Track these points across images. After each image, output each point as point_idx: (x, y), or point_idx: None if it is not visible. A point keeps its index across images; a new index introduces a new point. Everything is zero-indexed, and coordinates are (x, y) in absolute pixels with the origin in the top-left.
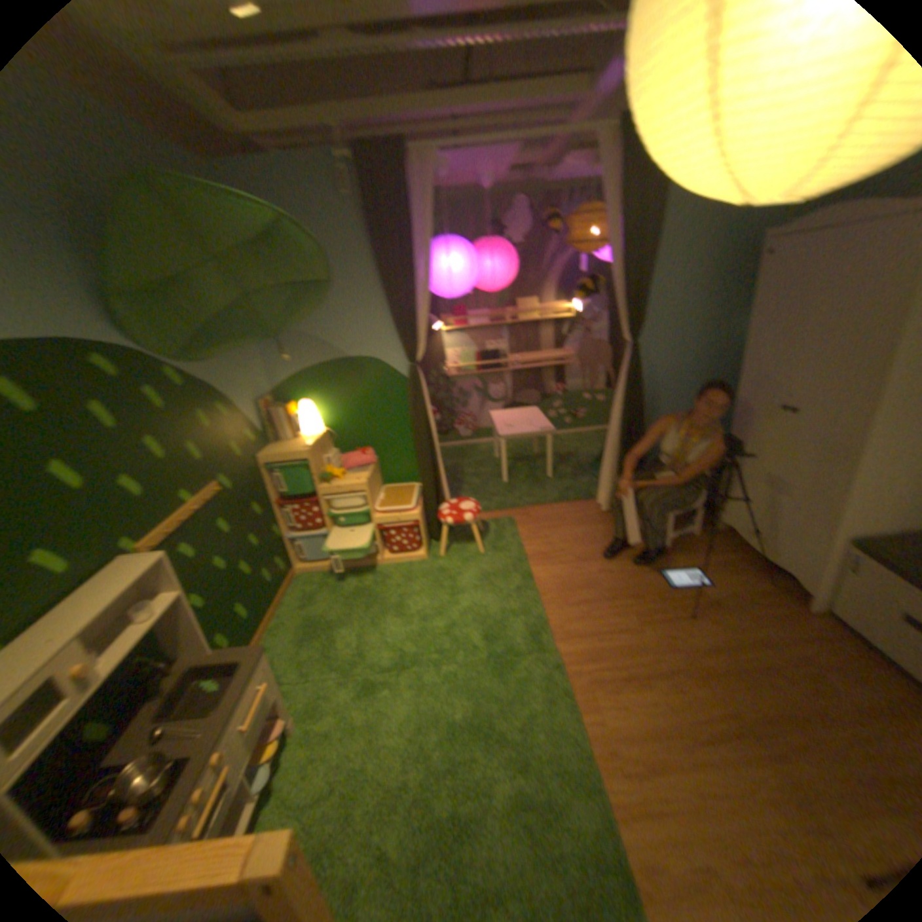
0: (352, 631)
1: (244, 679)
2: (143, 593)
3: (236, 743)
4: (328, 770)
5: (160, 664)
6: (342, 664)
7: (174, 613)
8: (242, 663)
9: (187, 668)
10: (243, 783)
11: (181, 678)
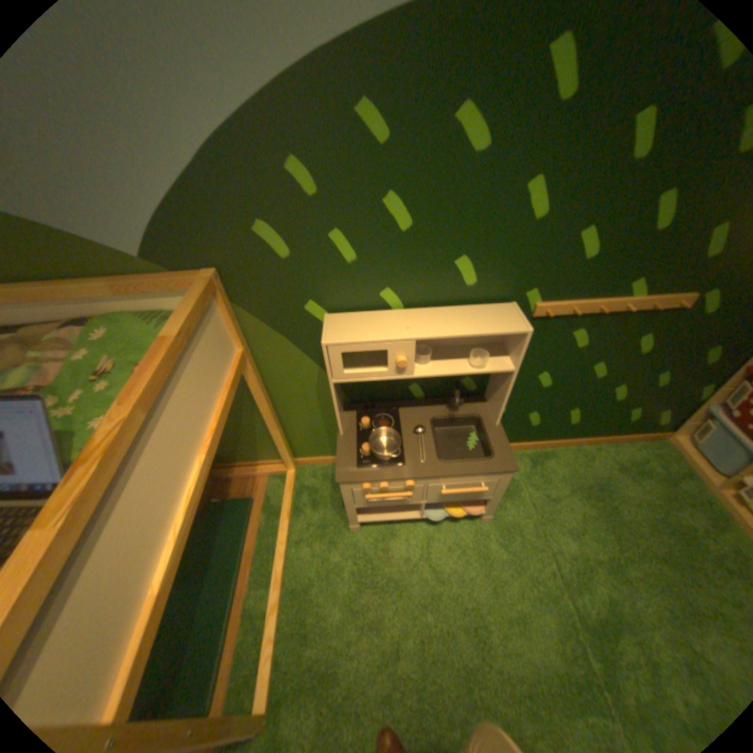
0: (620, 551)
1: (477, 474)
2: (505, 346)
3: (436, 491)
4: (460, 575)
5: (480, 395)
6: (571, 553)
7: (505, 380)
8: (494, 462)
9: (480, 417)
10: (423, 508)
11: (471, 418)
